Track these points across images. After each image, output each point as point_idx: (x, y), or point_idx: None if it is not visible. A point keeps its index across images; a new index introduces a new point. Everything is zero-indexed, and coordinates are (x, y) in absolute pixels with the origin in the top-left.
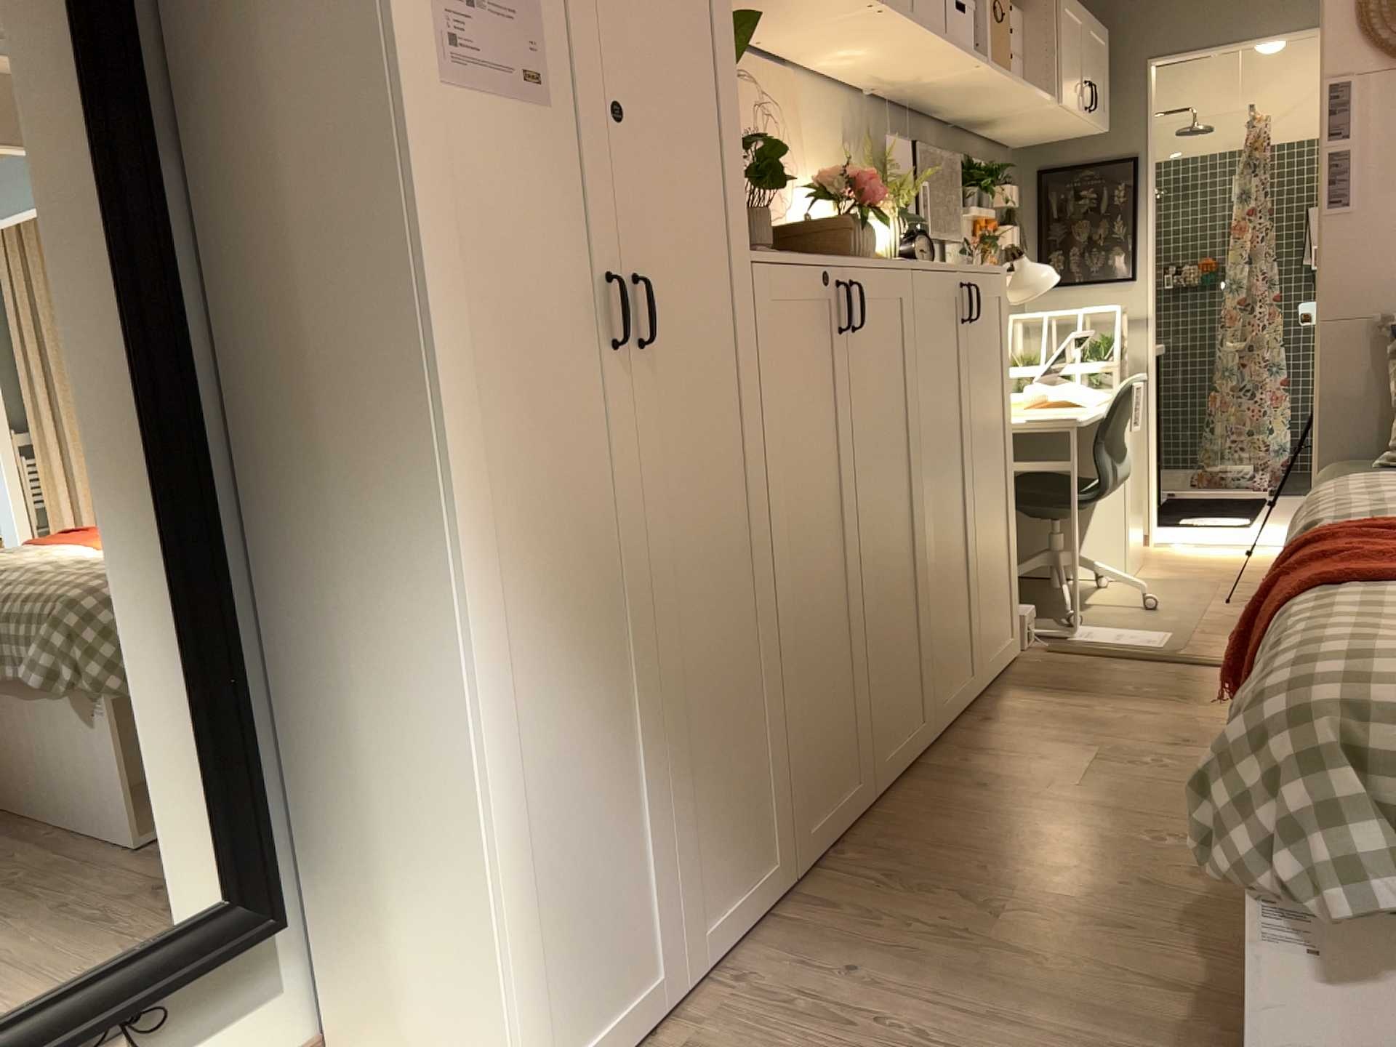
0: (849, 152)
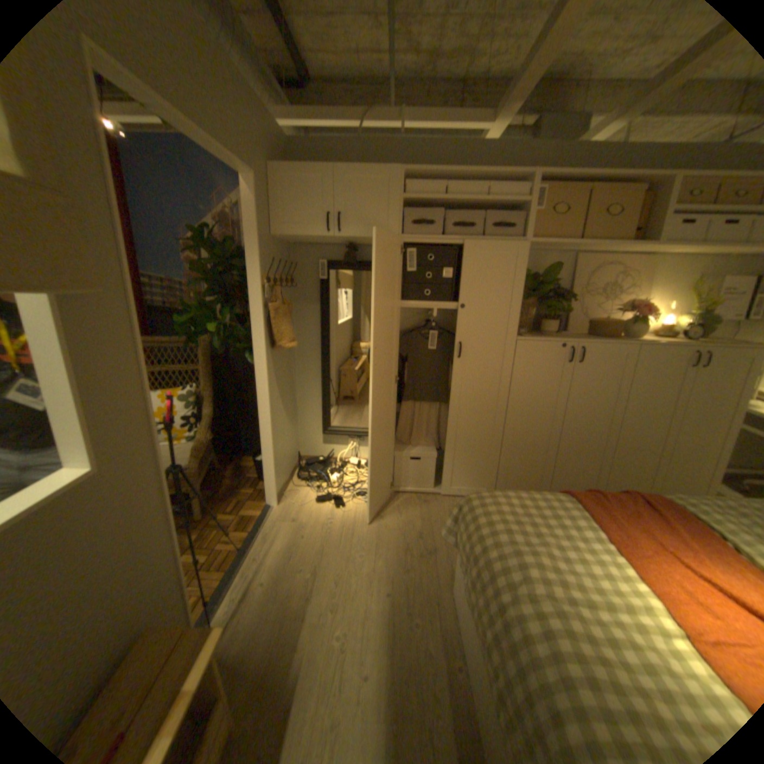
0: (691, 285)
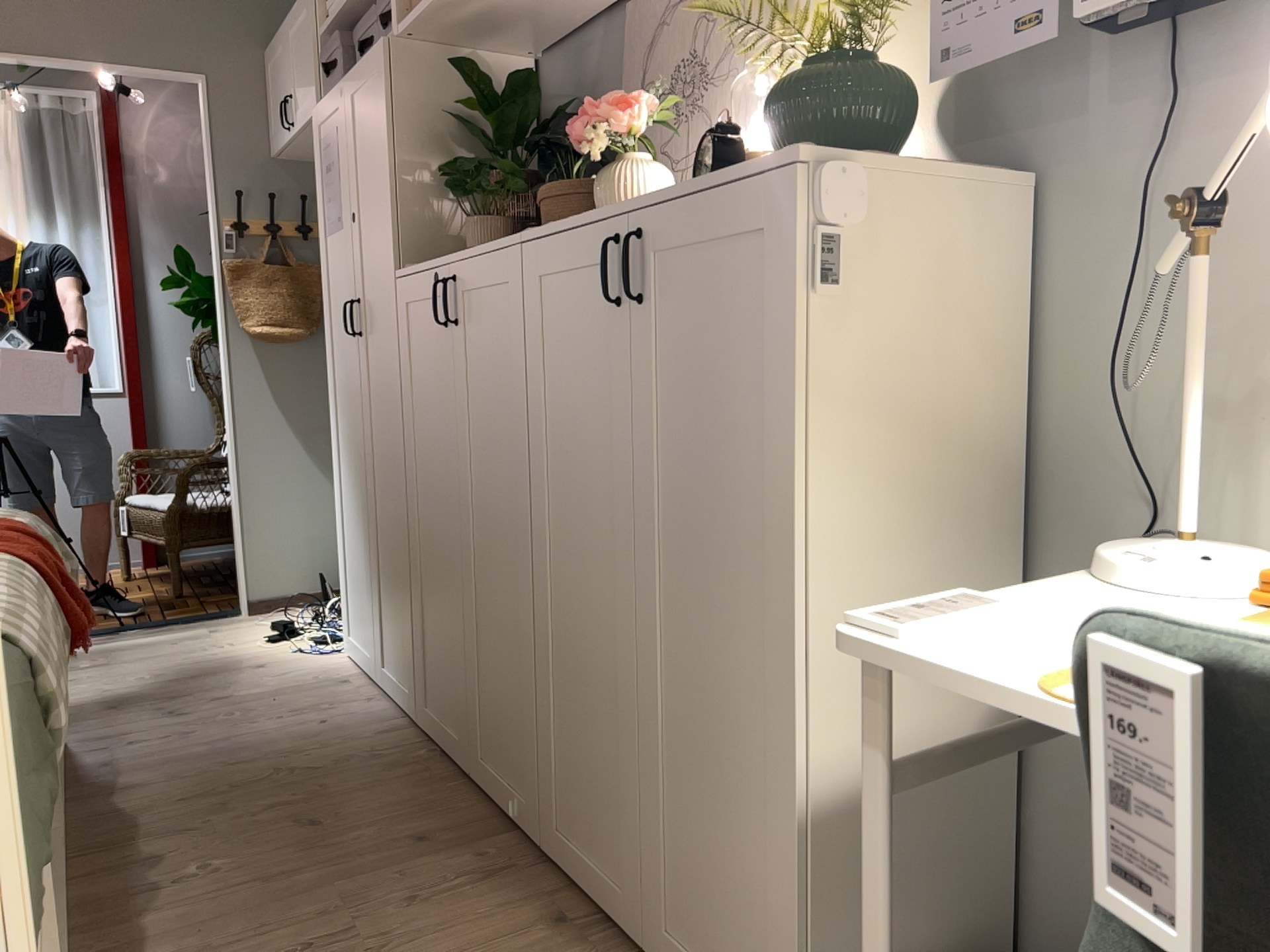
0: None
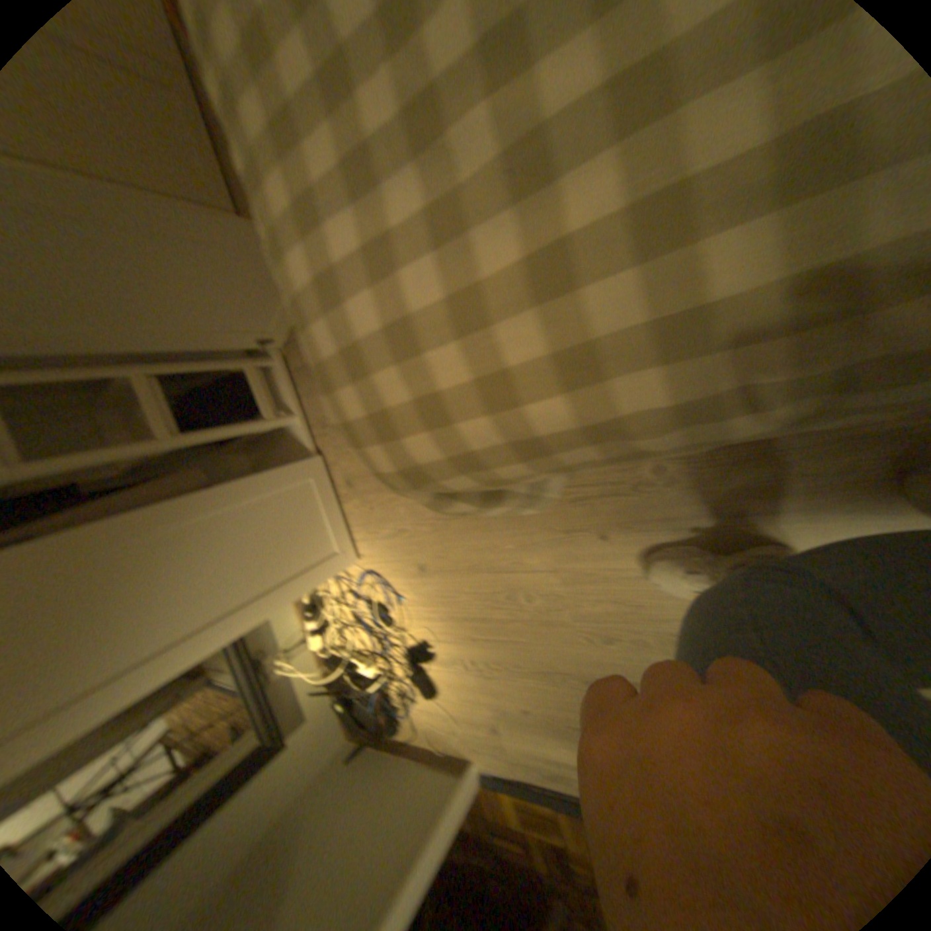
0: None
